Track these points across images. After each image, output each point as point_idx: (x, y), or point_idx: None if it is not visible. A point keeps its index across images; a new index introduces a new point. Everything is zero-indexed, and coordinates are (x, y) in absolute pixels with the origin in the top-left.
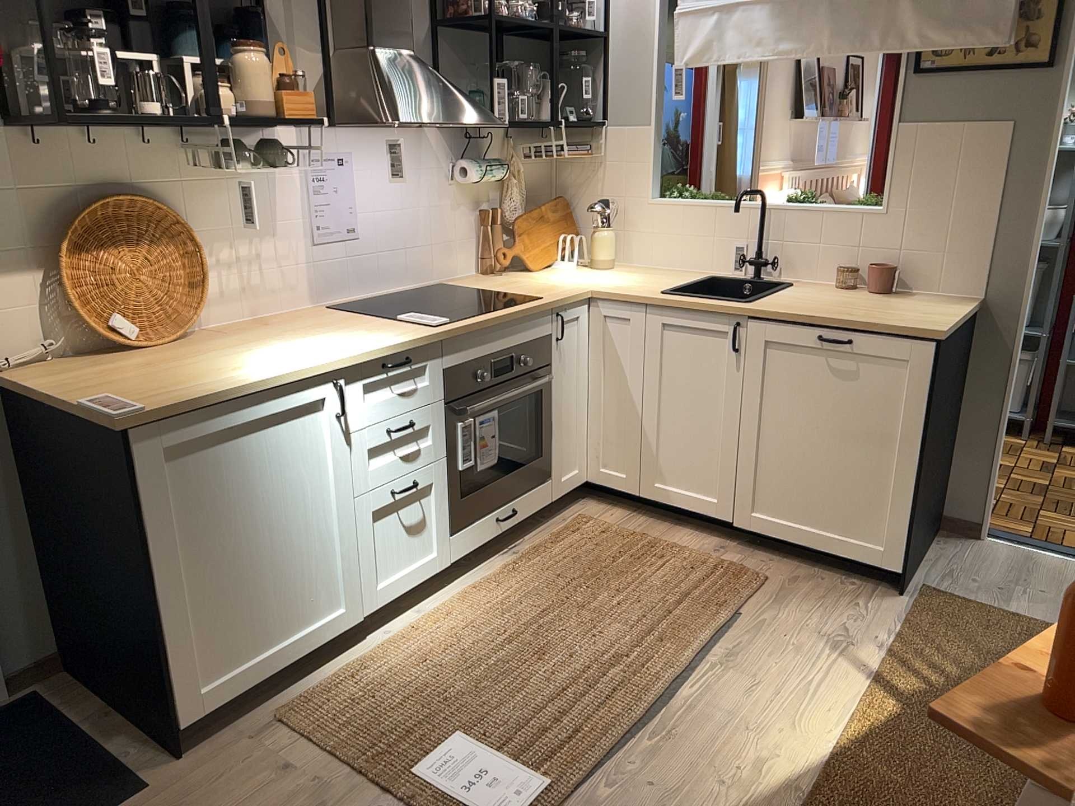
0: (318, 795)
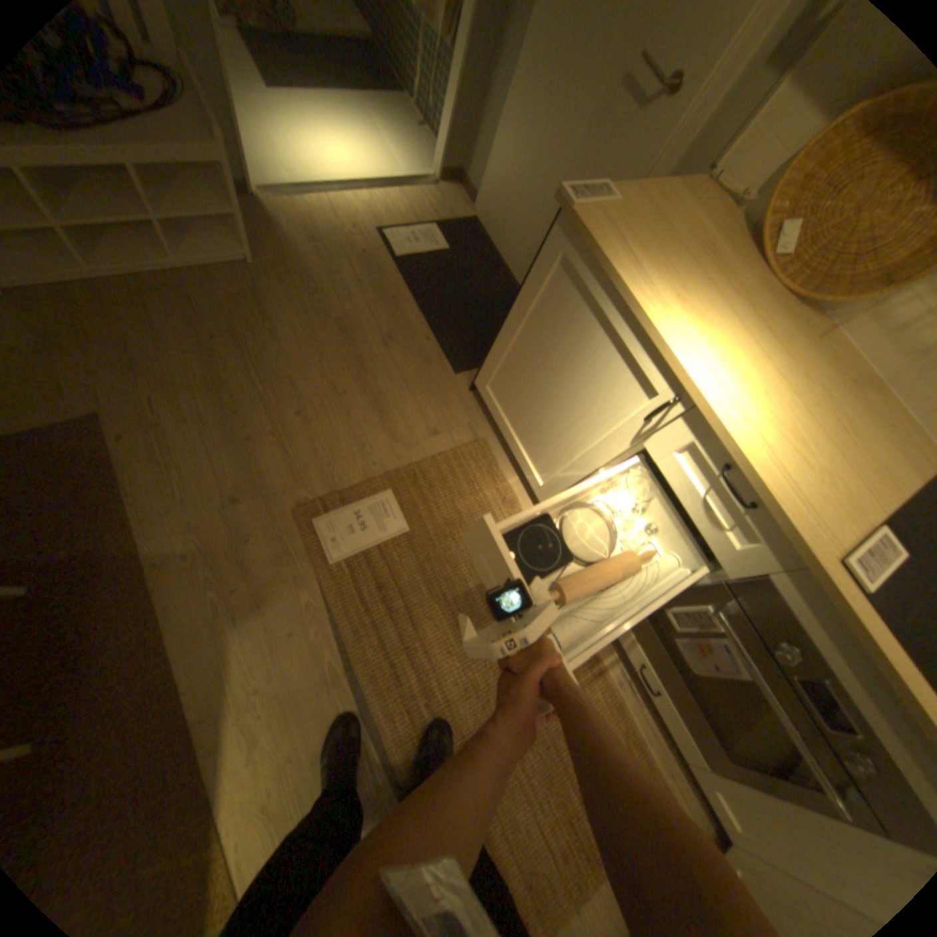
0: (405, 442)
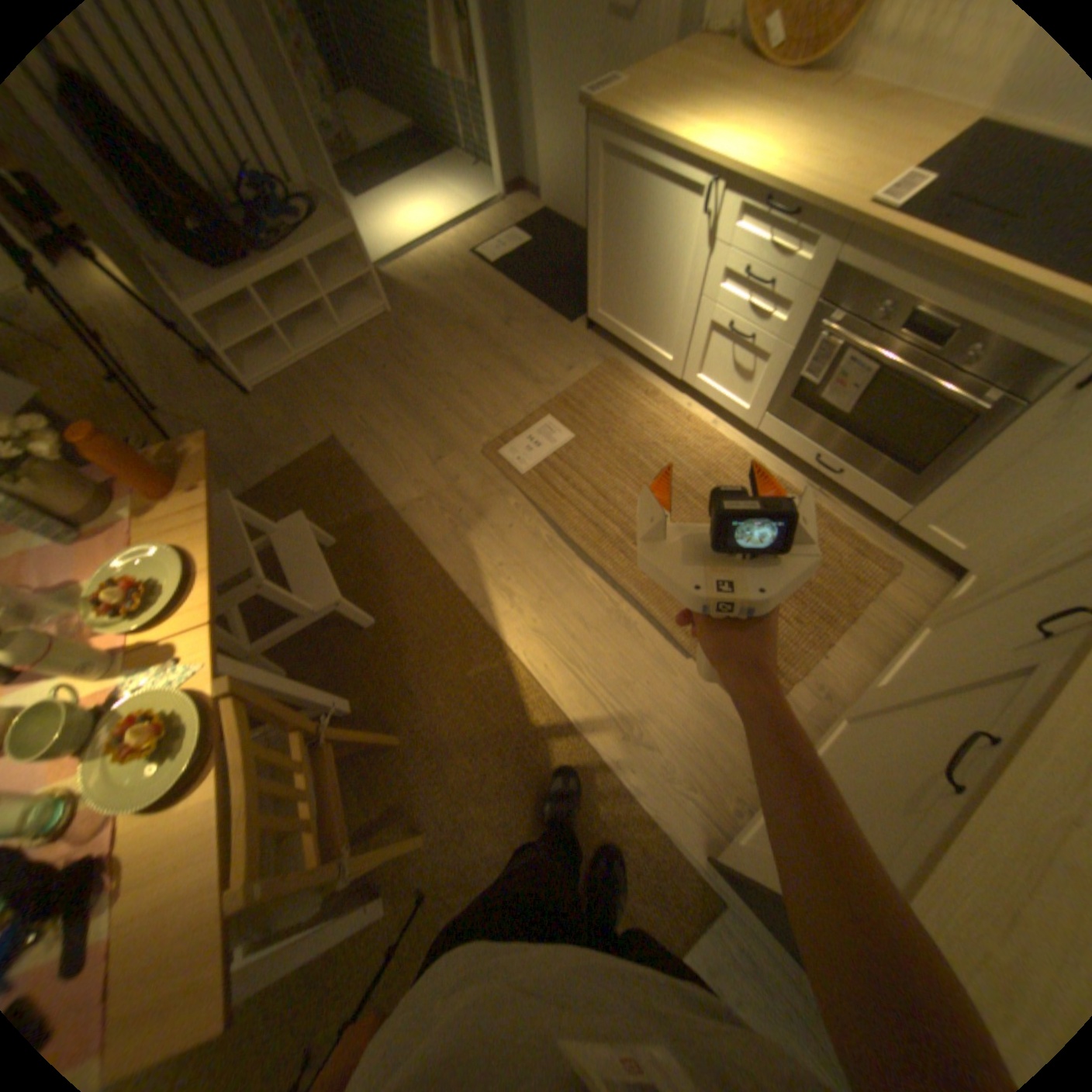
0: (547, 382)
